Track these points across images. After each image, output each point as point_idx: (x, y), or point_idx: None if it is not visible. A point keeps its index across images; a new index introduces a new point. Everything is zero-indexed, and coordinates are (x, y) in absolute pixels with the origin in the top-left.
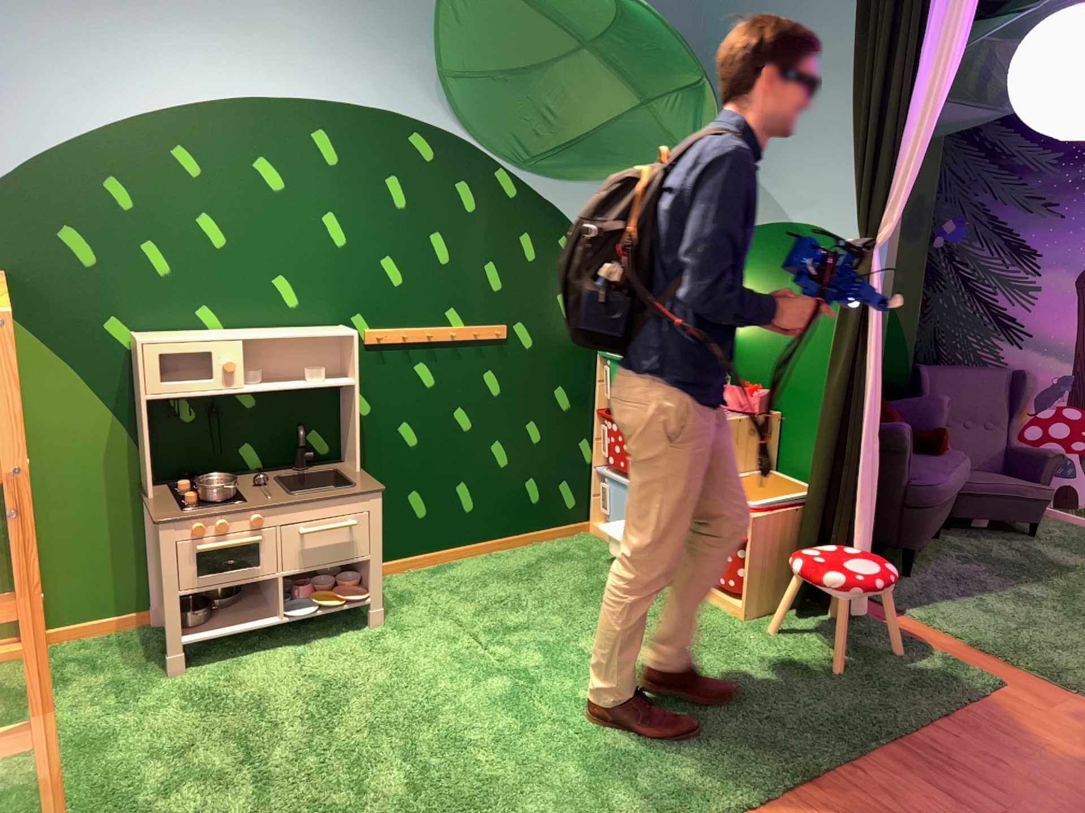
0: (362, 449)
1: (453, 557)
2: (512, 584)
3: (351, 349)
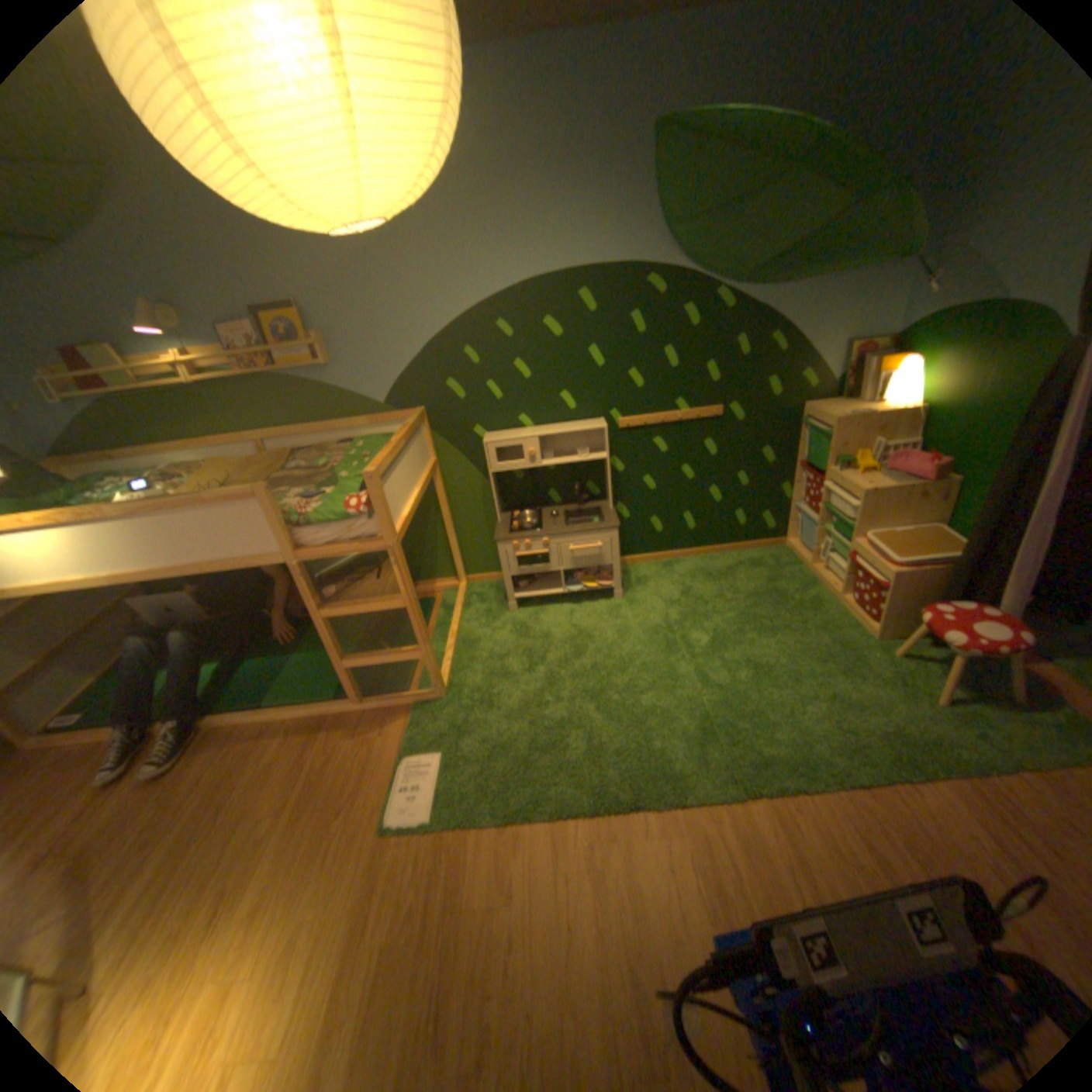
0: (617, 493)
1: (679, 557)
2: (710, 584)
3: (603, 435)
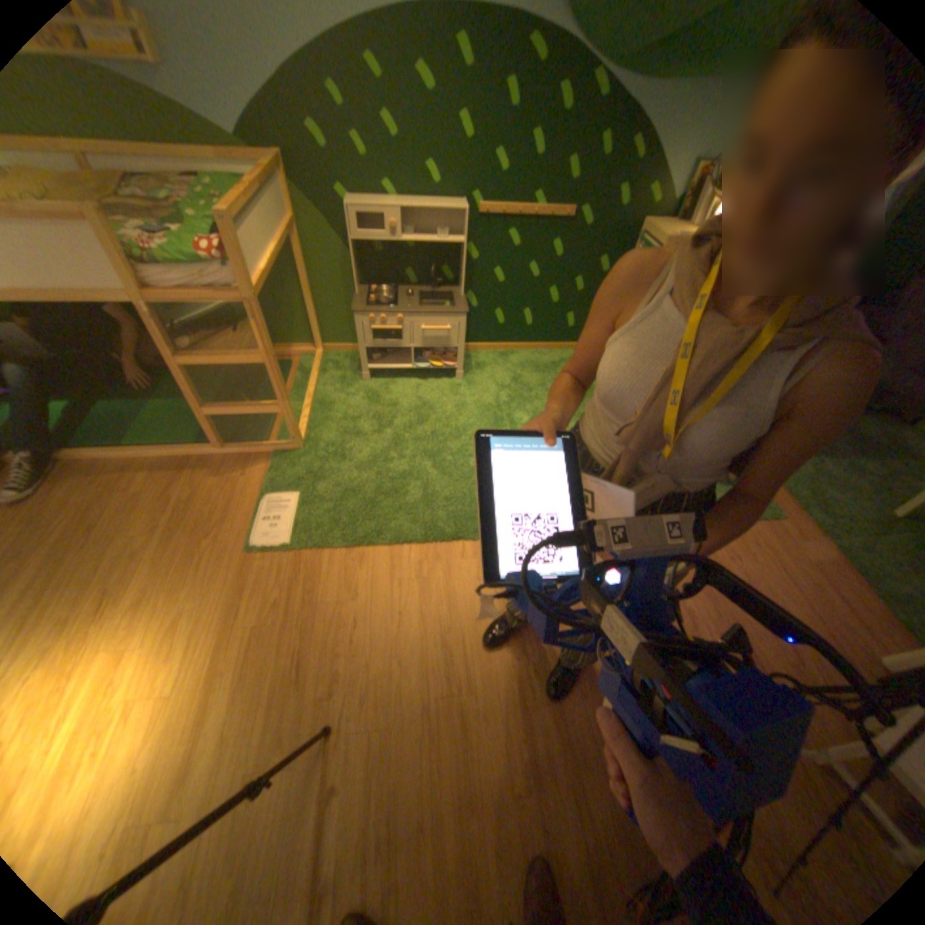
0: (469, 282)
1: (514, 350)
2: (535, 376)
3: (464, 218)
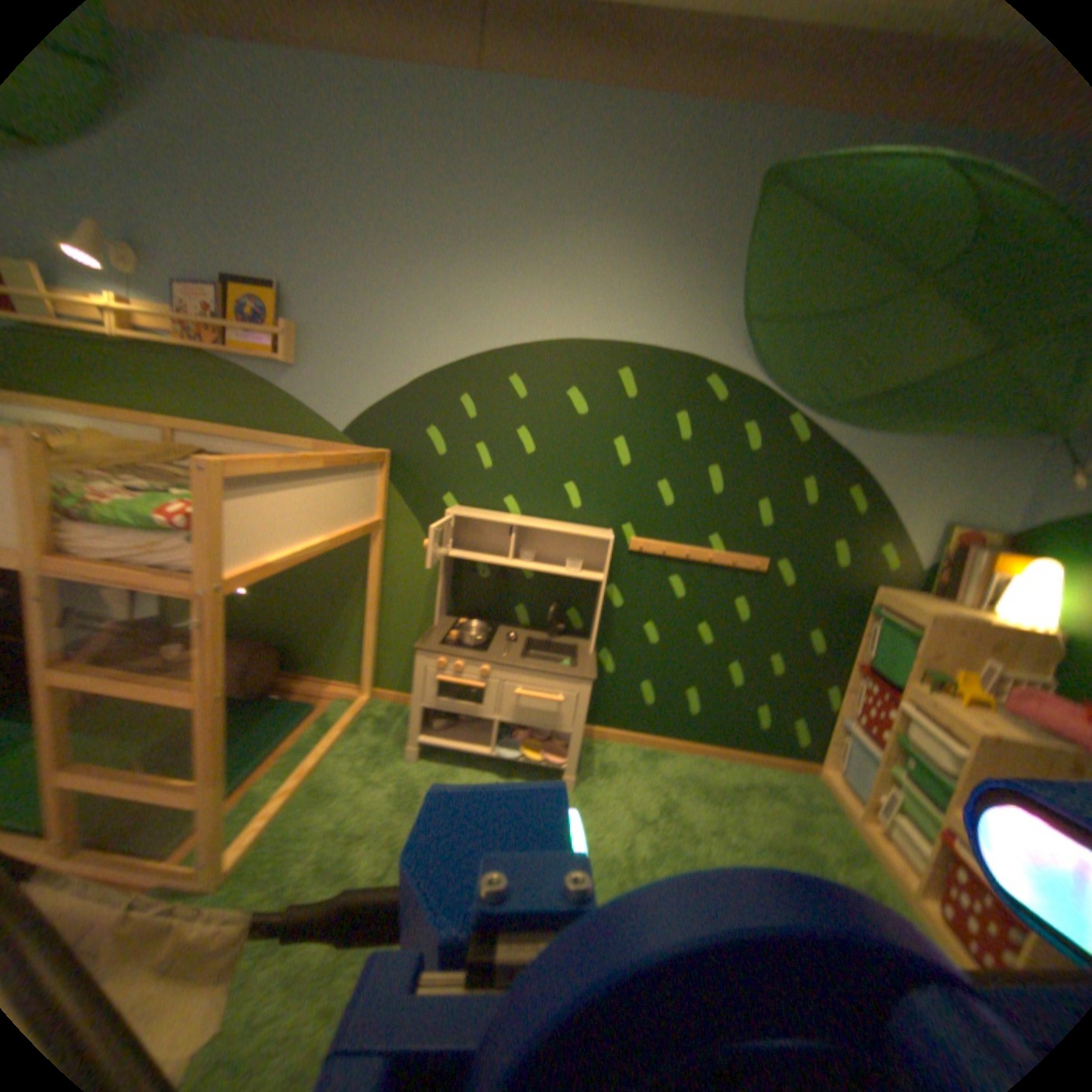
0: (605, 631)
1: (668, 745)
2: (706, 802)
3: (606, 547)
